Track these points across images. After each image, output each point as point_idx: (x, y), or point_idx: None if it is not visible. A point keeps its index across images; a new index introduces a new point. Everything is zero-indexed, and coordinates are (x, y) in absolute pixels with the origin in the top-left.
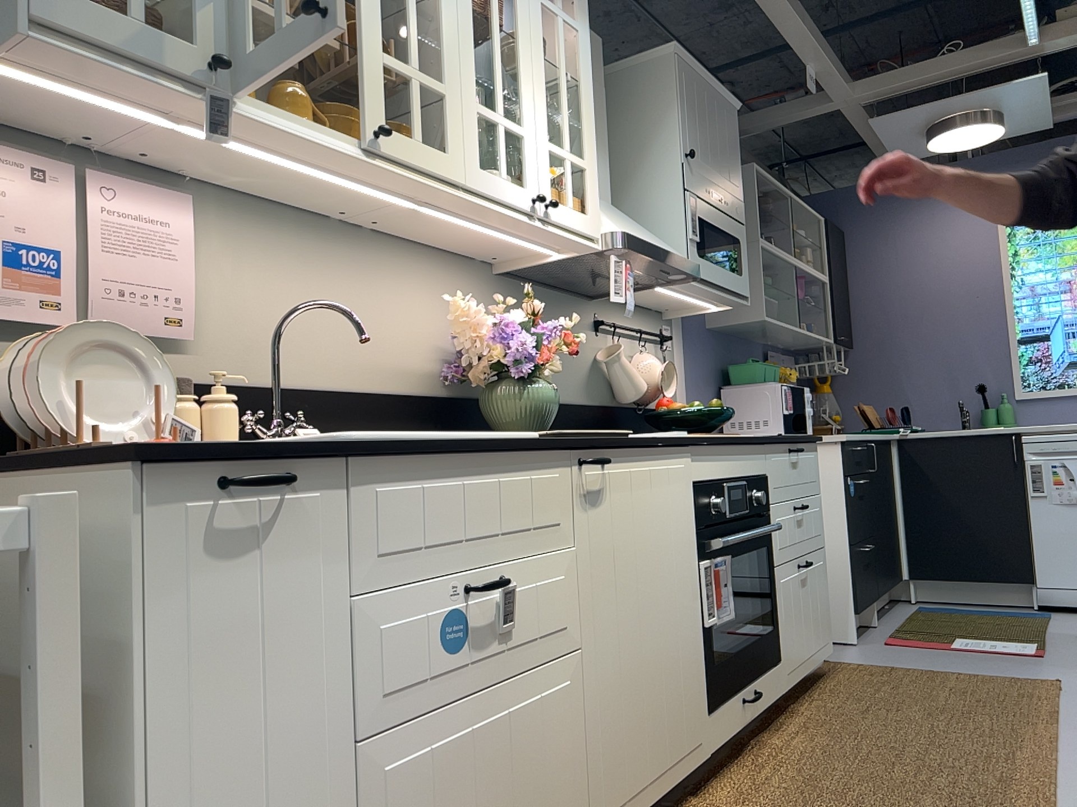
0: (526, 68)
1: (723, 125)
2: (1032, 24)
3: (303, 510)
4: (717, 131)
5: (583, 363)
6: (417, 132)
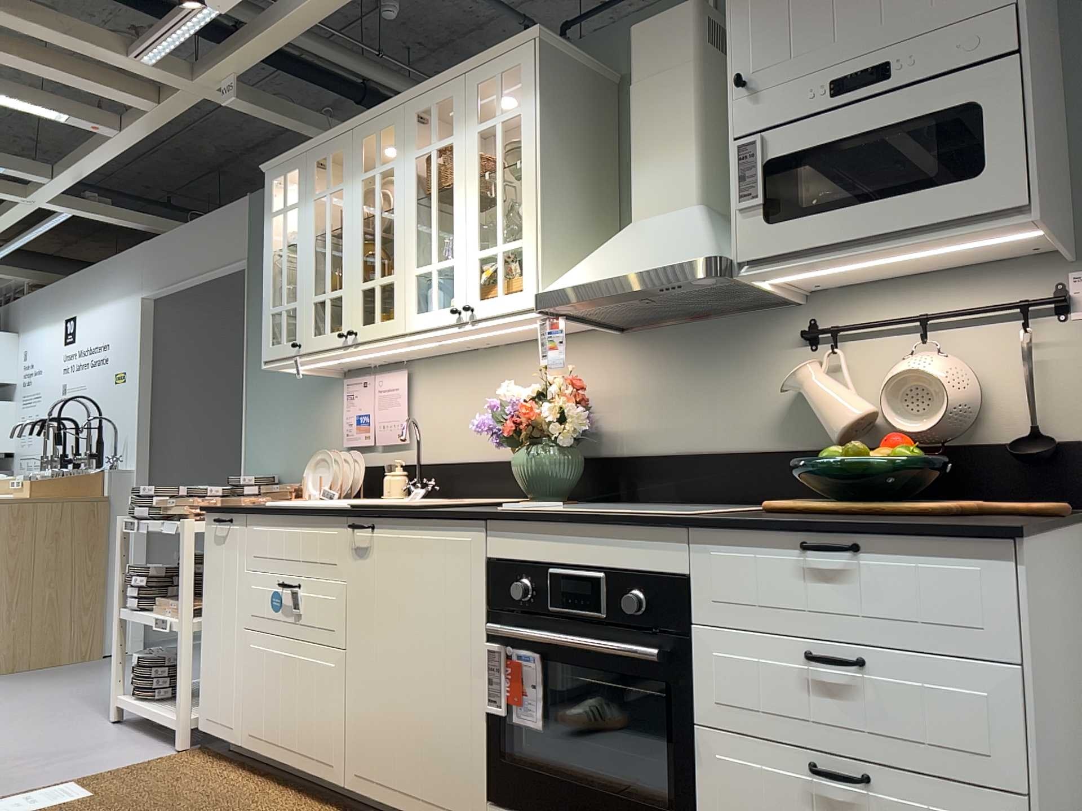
0: (457, 205)
1: None
2: None
3: (235, 532)
4: None
5: (768, 396)
6: (376, 317)
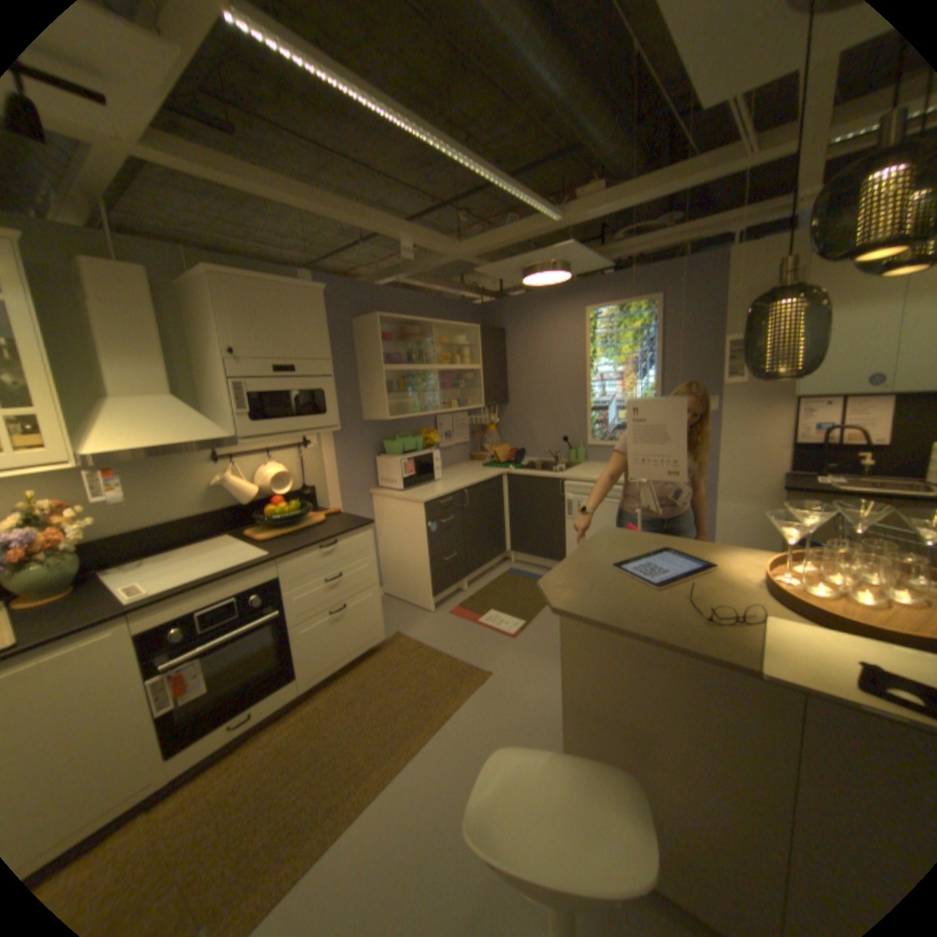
0: None
1: (295, 308)
2: (547, 206)
3: None
4: (284, 316)
5: (195, 488)
6: None
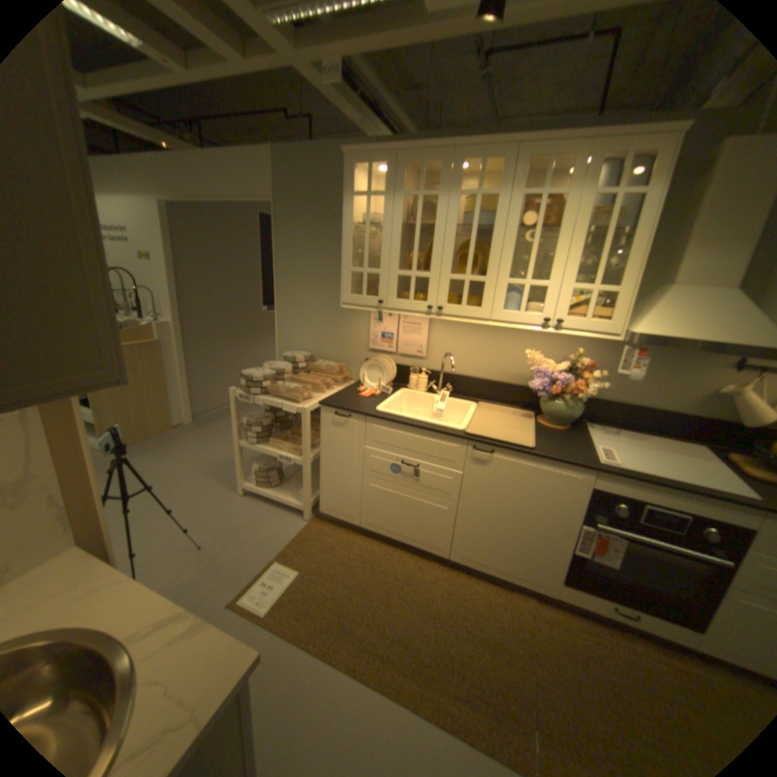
0: (562, 245)
1: None
2: None
3: (355, 424)
4: None
5: (700, 389)
6: (464, 303)
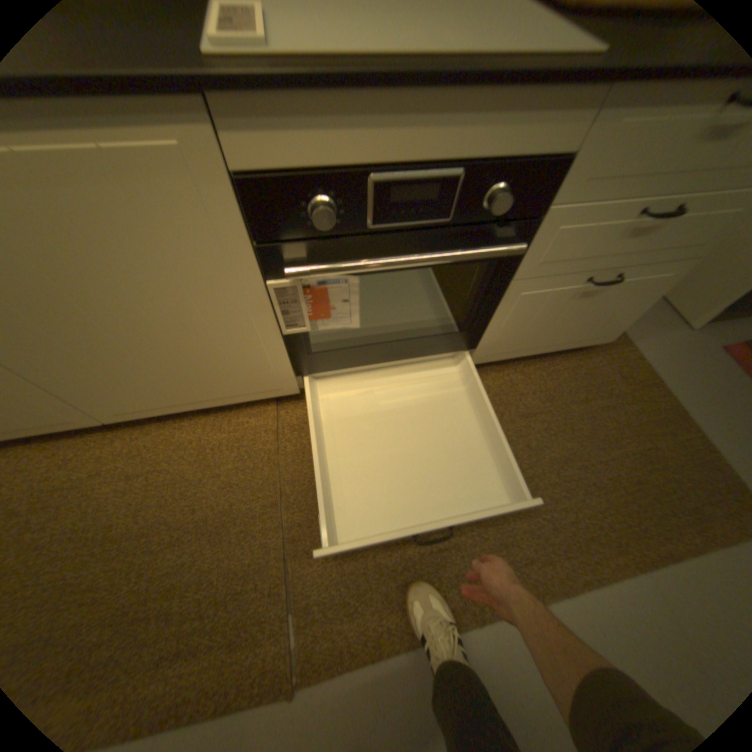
0: None
1: None
2: None
3: None
4: None
5: None
6: None
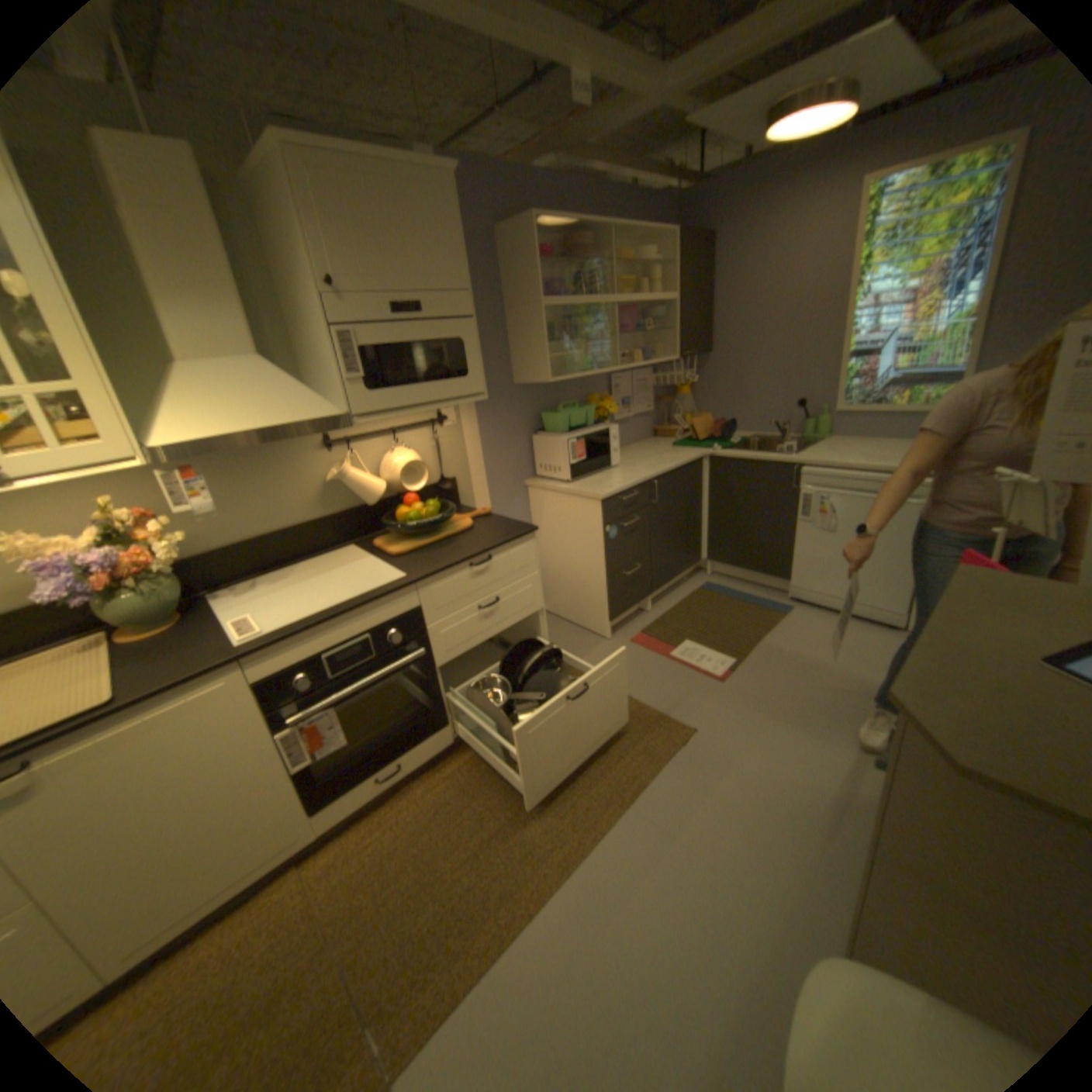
0: None
1: (414, 204)
2: None
3: None
4: (399, 219)
5: (308, 485)
6: None
